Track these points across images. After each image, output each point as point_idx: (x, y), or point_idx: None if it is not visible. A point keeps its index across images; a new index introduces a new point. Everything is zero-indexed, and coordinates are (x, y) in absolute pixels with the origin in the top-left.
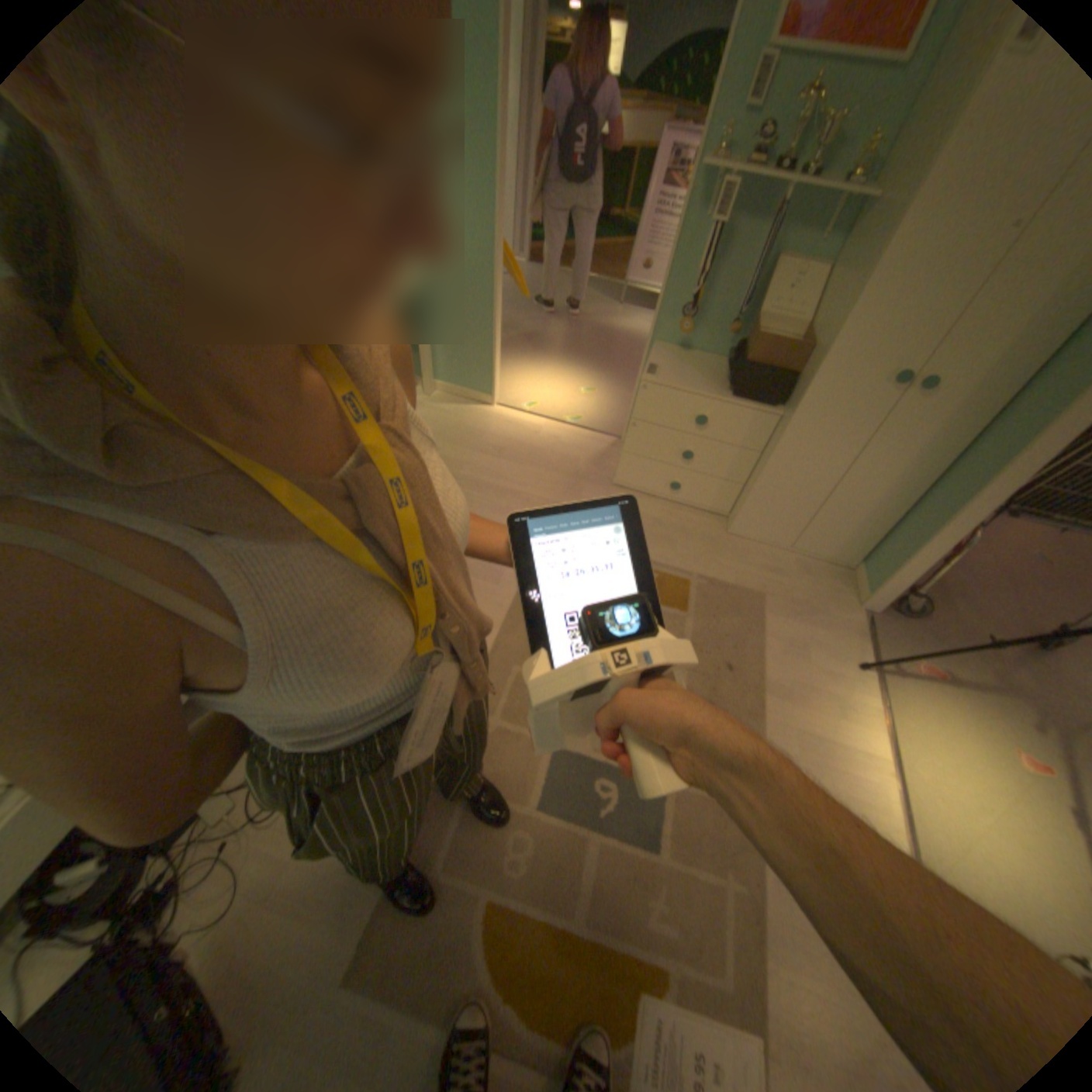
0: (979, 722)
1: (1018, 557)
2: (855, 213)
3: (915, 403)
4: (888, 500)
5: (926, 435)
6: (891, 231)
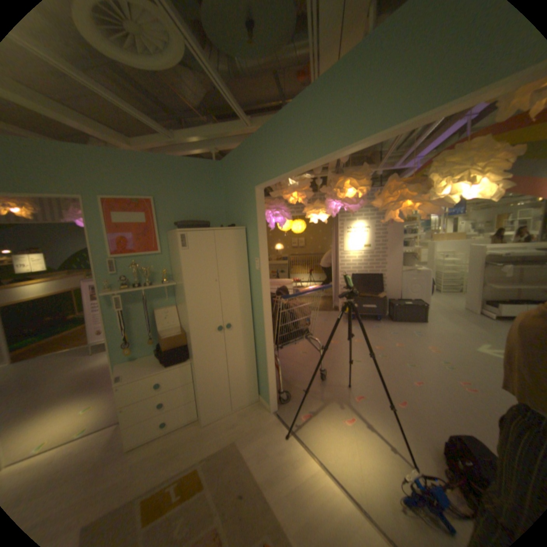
0: (329, 422)
1: (298, 357)
2: (173, 289)
3: (230, 333)
4: (248, 367)
5: (241, 340)
6: (184, 293)
